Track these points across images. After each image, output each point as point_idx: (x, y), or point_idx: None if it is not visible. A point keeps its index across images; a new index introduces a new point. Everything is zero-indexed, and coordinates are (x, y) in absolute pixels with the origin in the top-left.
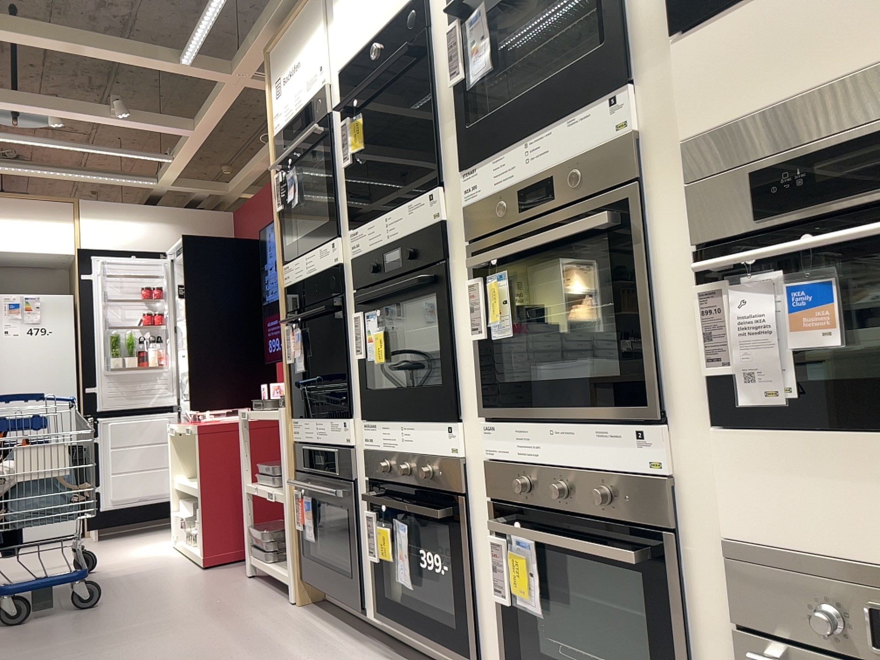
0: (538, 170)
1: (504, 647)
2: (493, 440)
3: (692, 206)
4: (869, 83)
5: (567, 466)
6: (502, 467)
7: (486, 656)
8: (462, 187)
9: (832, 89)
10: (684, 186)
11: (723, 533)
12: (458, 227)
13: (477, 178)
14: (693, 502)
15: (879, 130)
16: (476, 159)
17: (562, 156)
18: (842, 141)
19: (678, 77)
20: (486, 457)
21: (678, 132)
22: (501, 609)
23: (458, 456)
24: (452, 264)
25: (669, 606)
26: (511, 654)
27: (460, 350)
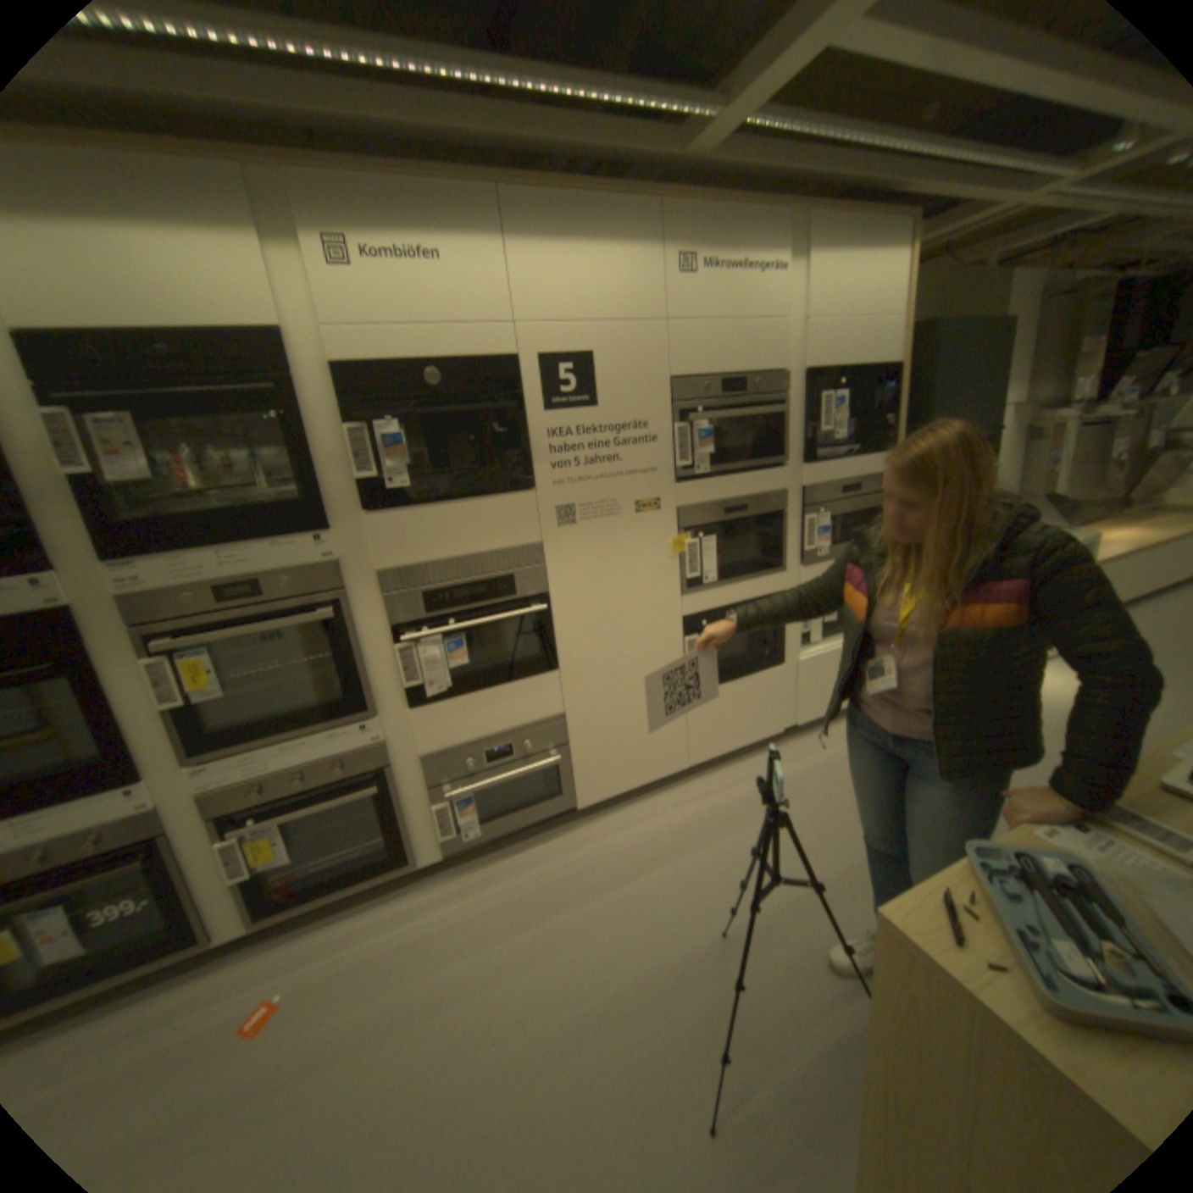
0: (238, 576)
1: (235, 913)
2: (203, 781)
3: (388, 609)
4: (473, 565)
5: (298, 768)
6: (220, 796)
7: (209, 933)
8: (107, 579)
9: (452, 560)
10: (377, 597)
11: (414, 757)
12: (99, 614)
13: (140, 574)
14: (395, 750)
15: (477, 584)
16: (135, 557)
17: (268, 570)
18: (458, 583)
19: (373, 539)
20: (192, 797)
21: (373, 569)
22: (228, 891)
23: (145, 812)
24: (94, 649)
25: (390, 805)
26: (249, 910)
27: (125, 724)
